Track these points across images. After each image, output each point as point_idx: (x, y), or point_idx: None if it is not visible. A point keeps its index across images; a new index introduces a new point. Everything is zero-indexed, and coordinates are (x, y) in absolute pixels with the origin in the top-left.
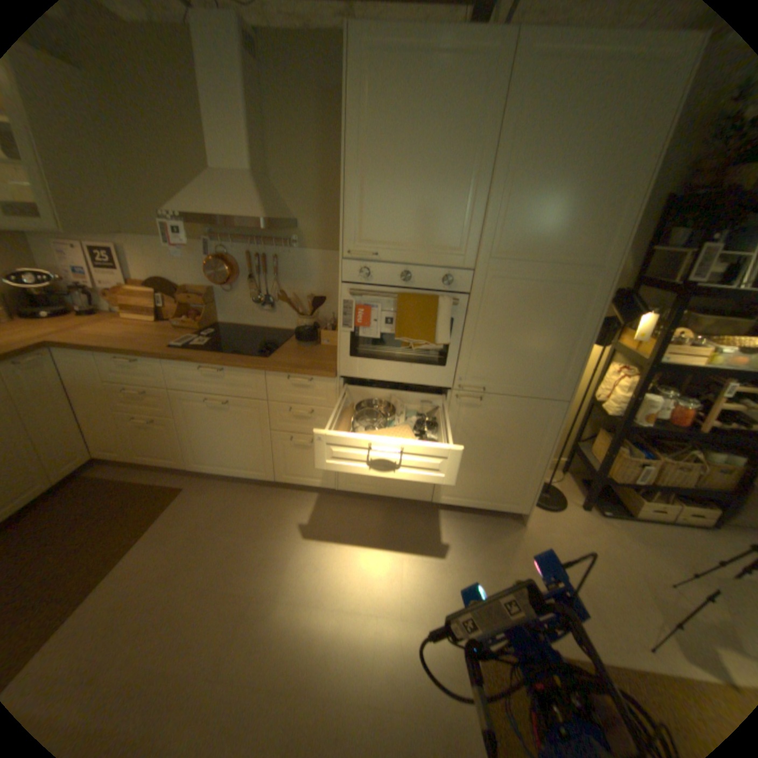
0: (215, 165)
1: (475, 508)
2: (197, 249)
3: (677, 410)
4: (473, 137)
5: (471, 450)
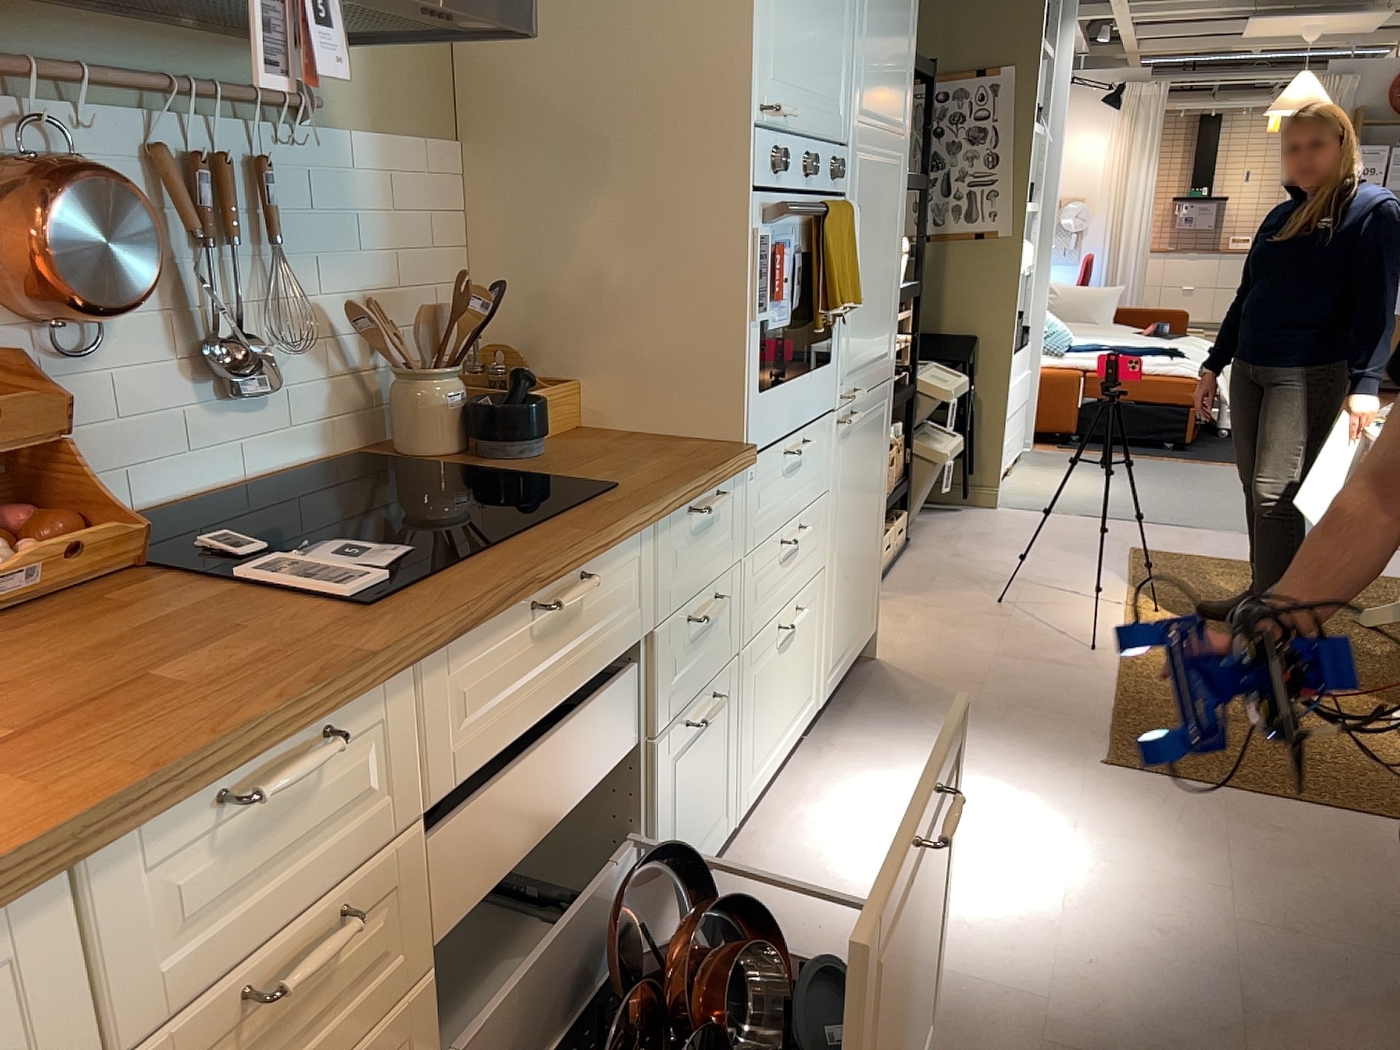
0: None
1: (847, 668)
2: None
3: None
4: None
5: (846, 536)
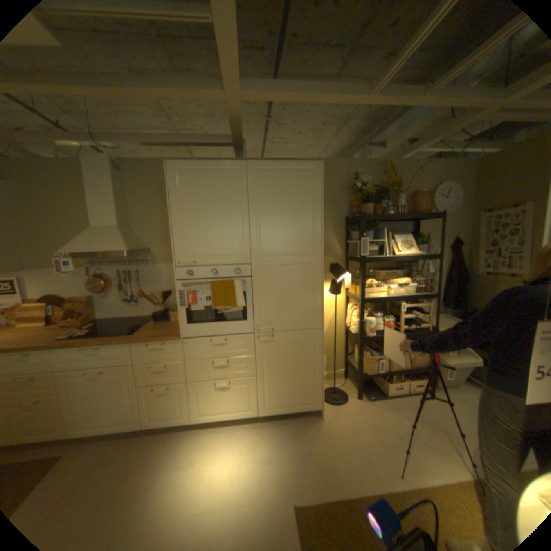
0: (95, 224)
1: (288, 413)
2: (81, 273)
3: (385, 324)
4: (236, 203)
5: (275, 372)
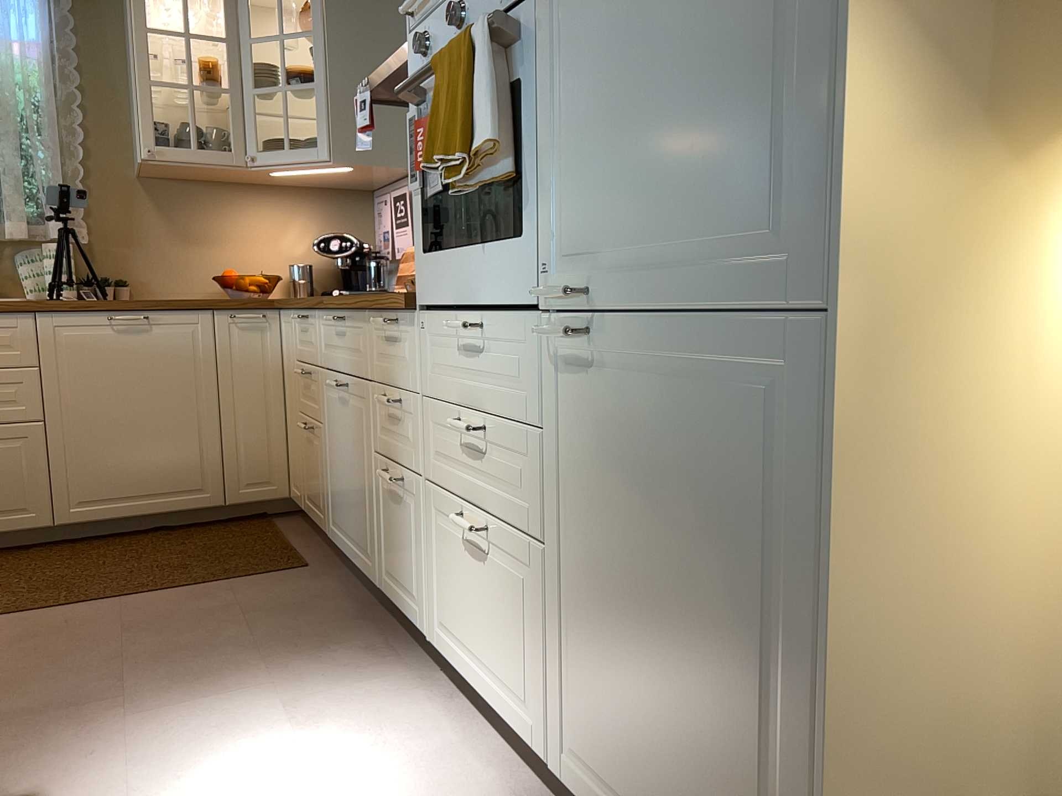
0: None
1: None
2: None
3: None
4: None
5: (606, 568)
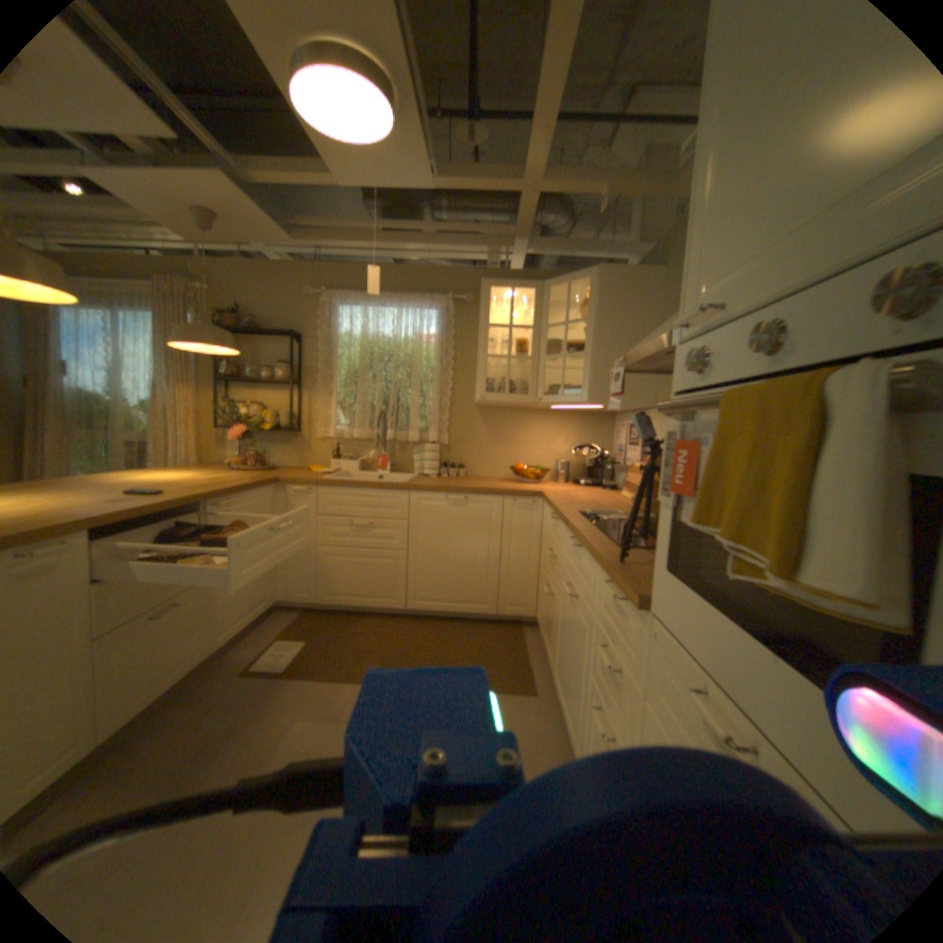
0: None
1: None
2: None
3: None
4: None
5: None
